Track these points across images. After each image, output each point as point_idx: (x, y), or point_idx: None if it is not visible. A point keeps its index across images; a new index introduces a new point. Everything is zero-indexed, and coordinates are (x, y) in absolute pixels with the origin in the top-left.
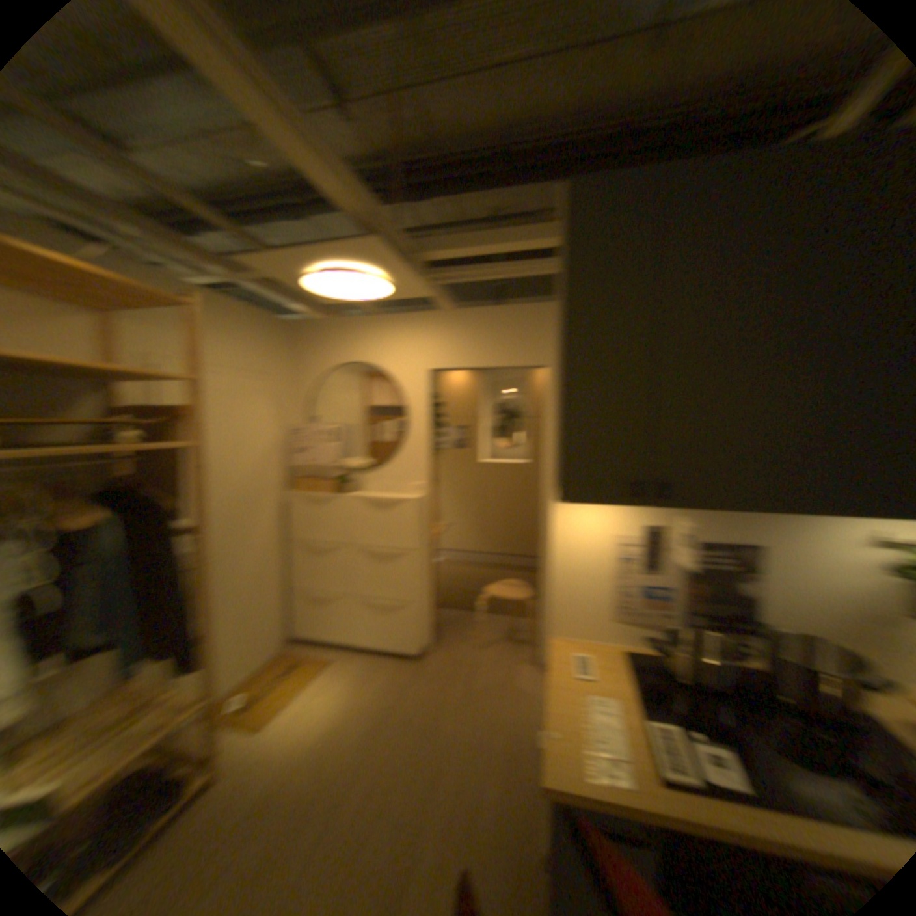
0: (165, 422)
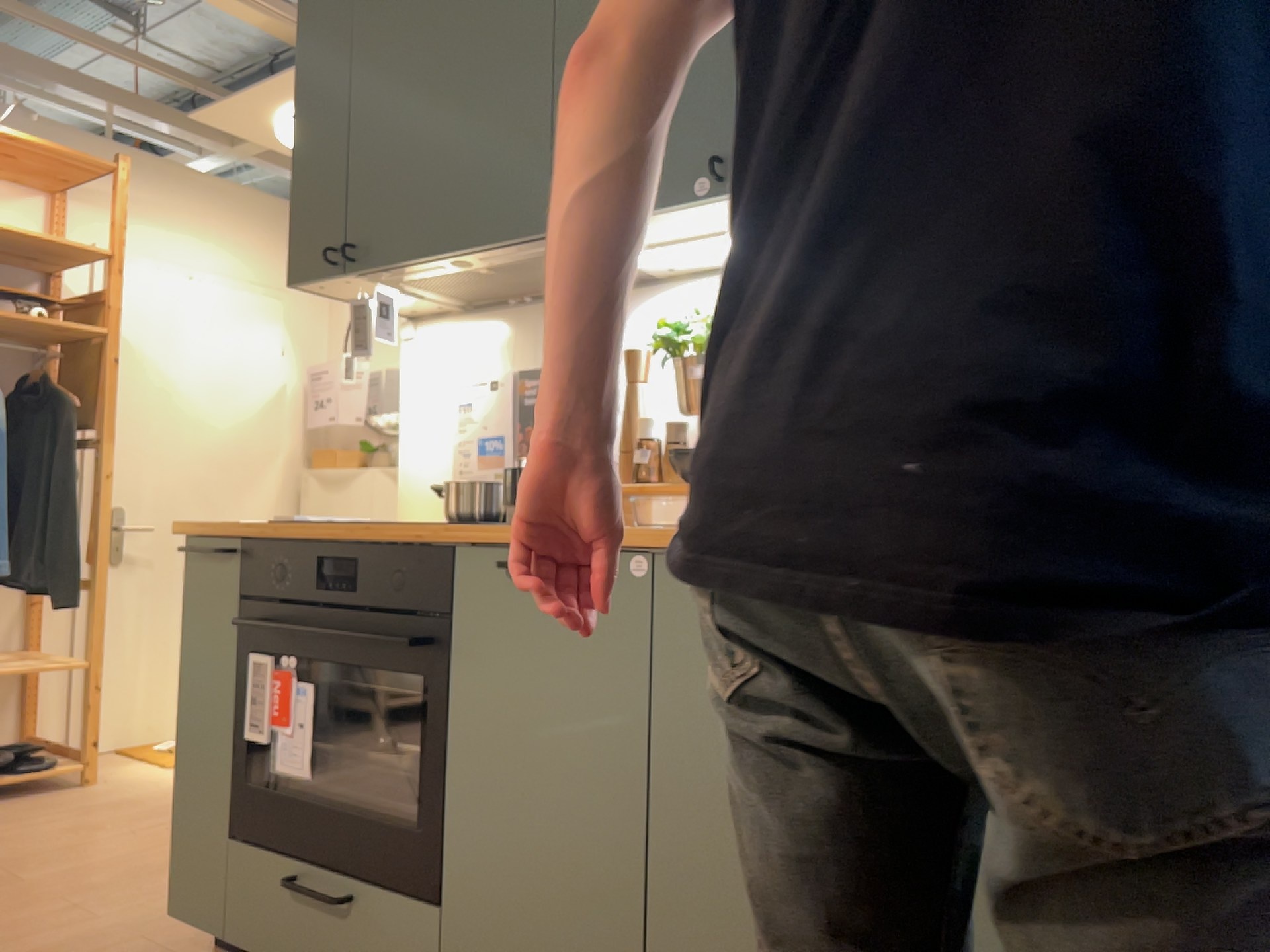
0: (84, 316)
